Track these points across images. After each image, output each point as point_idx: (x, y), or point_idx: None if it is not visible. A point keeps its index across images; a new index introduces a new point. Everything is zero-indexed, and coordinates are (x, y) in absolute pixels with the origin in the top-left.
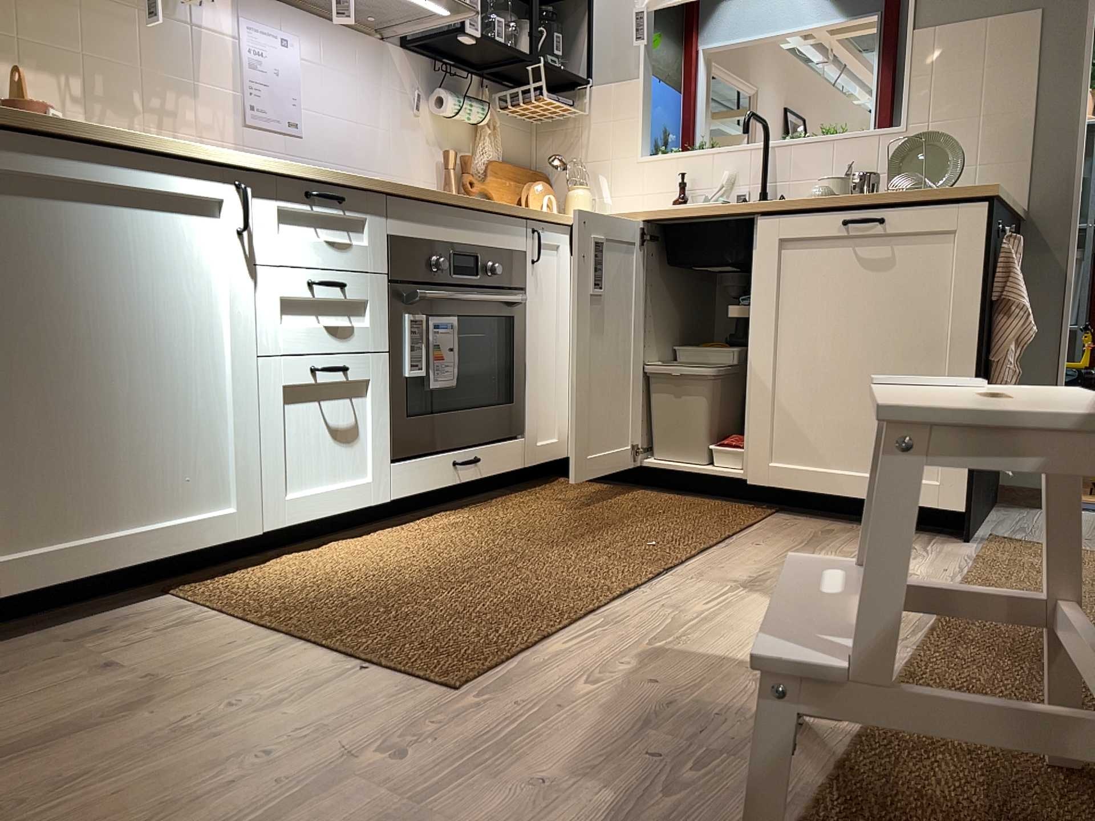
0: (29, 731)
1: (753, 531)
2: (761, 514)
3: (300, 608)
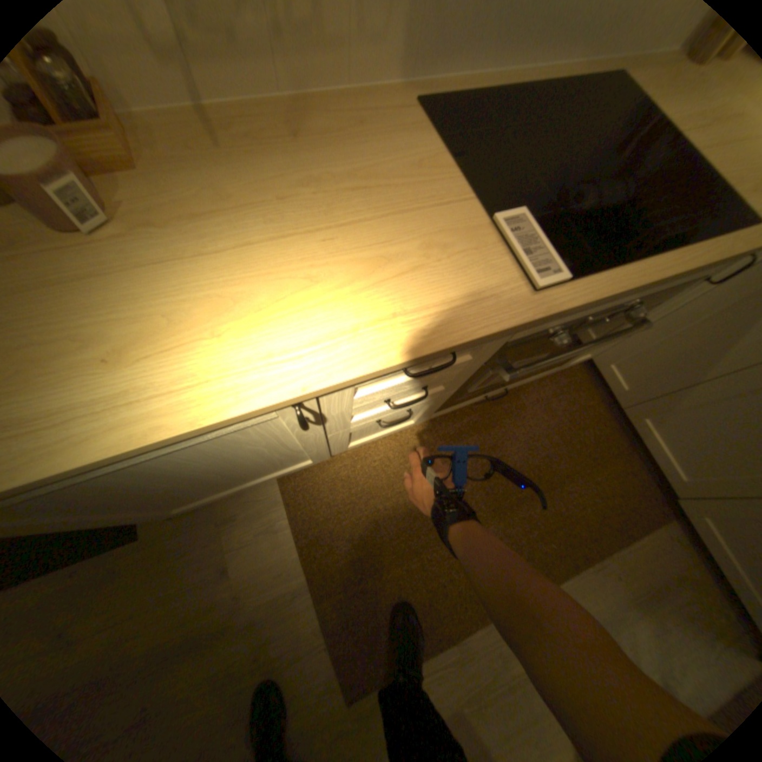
0: (180, 635)
1: (632, 562)
2: (664, 520)
3: (324, 549)
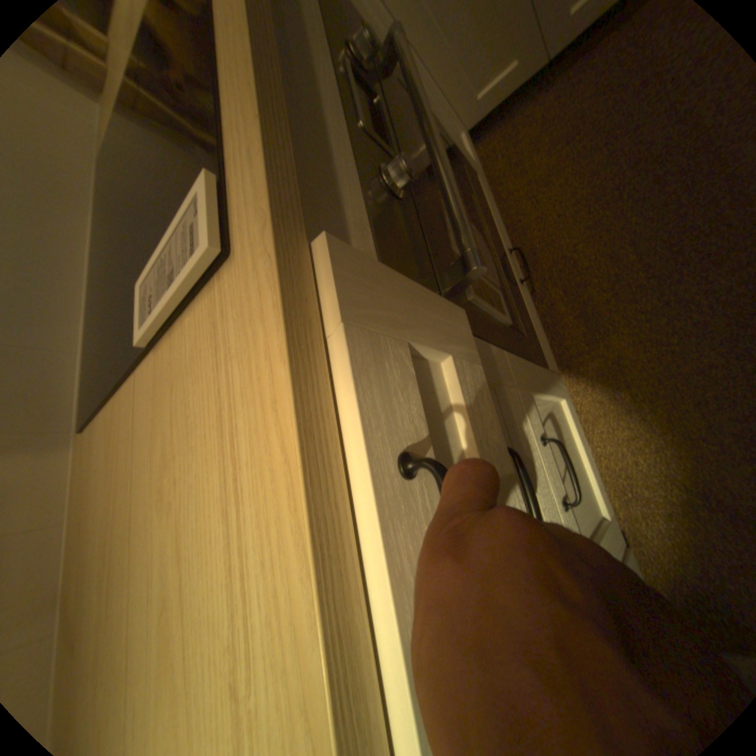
0: None
1: None
2: None
3: None
